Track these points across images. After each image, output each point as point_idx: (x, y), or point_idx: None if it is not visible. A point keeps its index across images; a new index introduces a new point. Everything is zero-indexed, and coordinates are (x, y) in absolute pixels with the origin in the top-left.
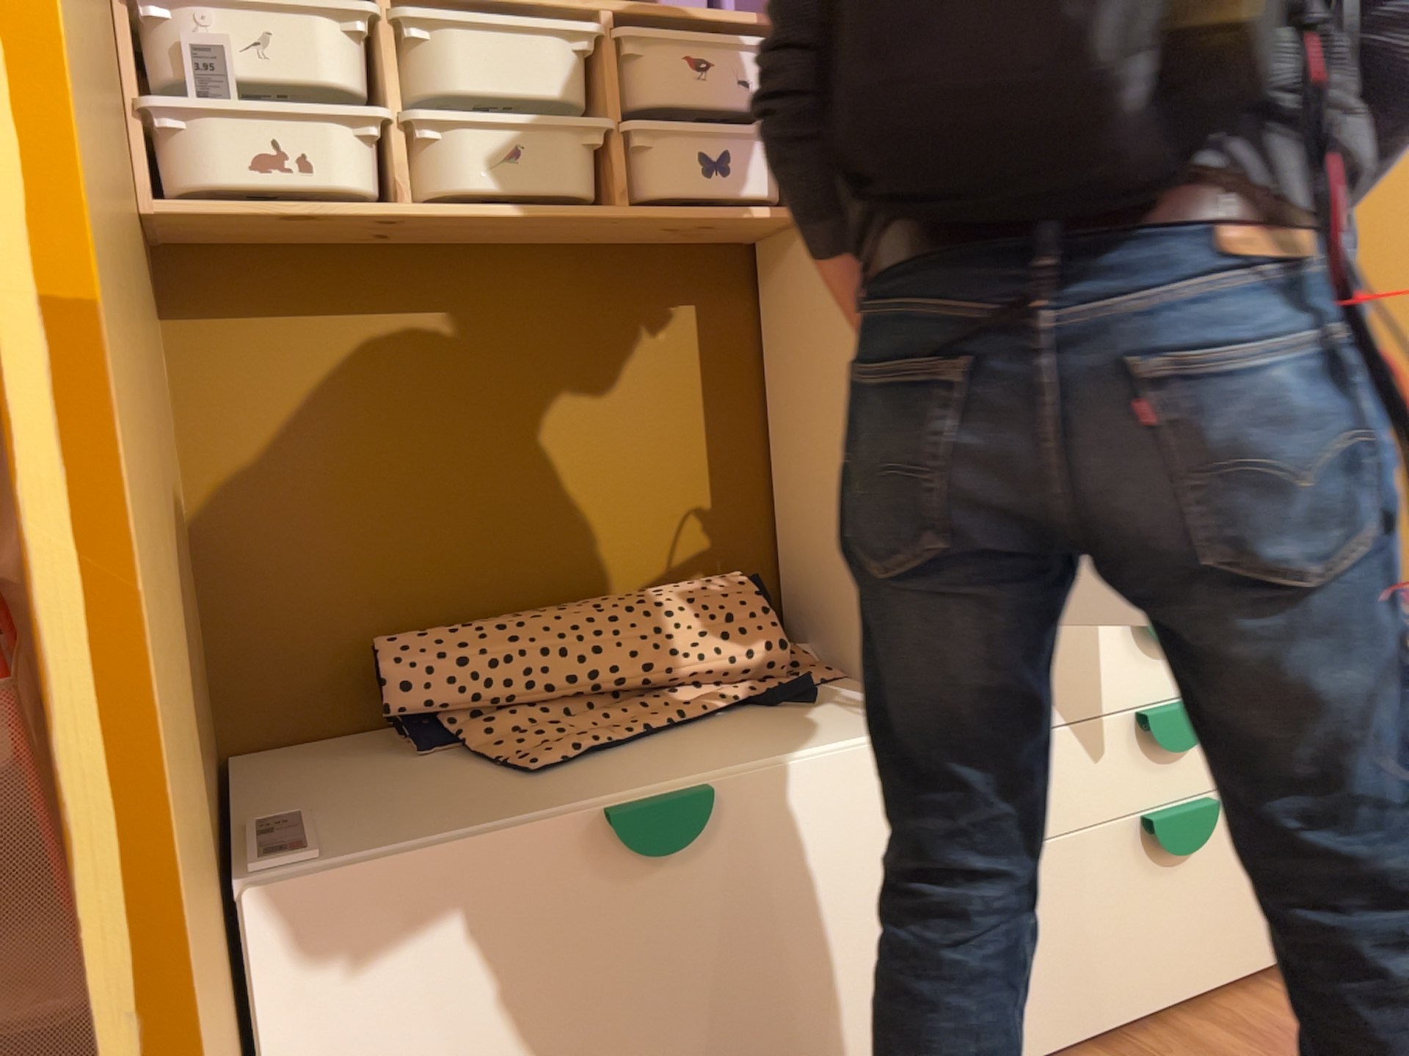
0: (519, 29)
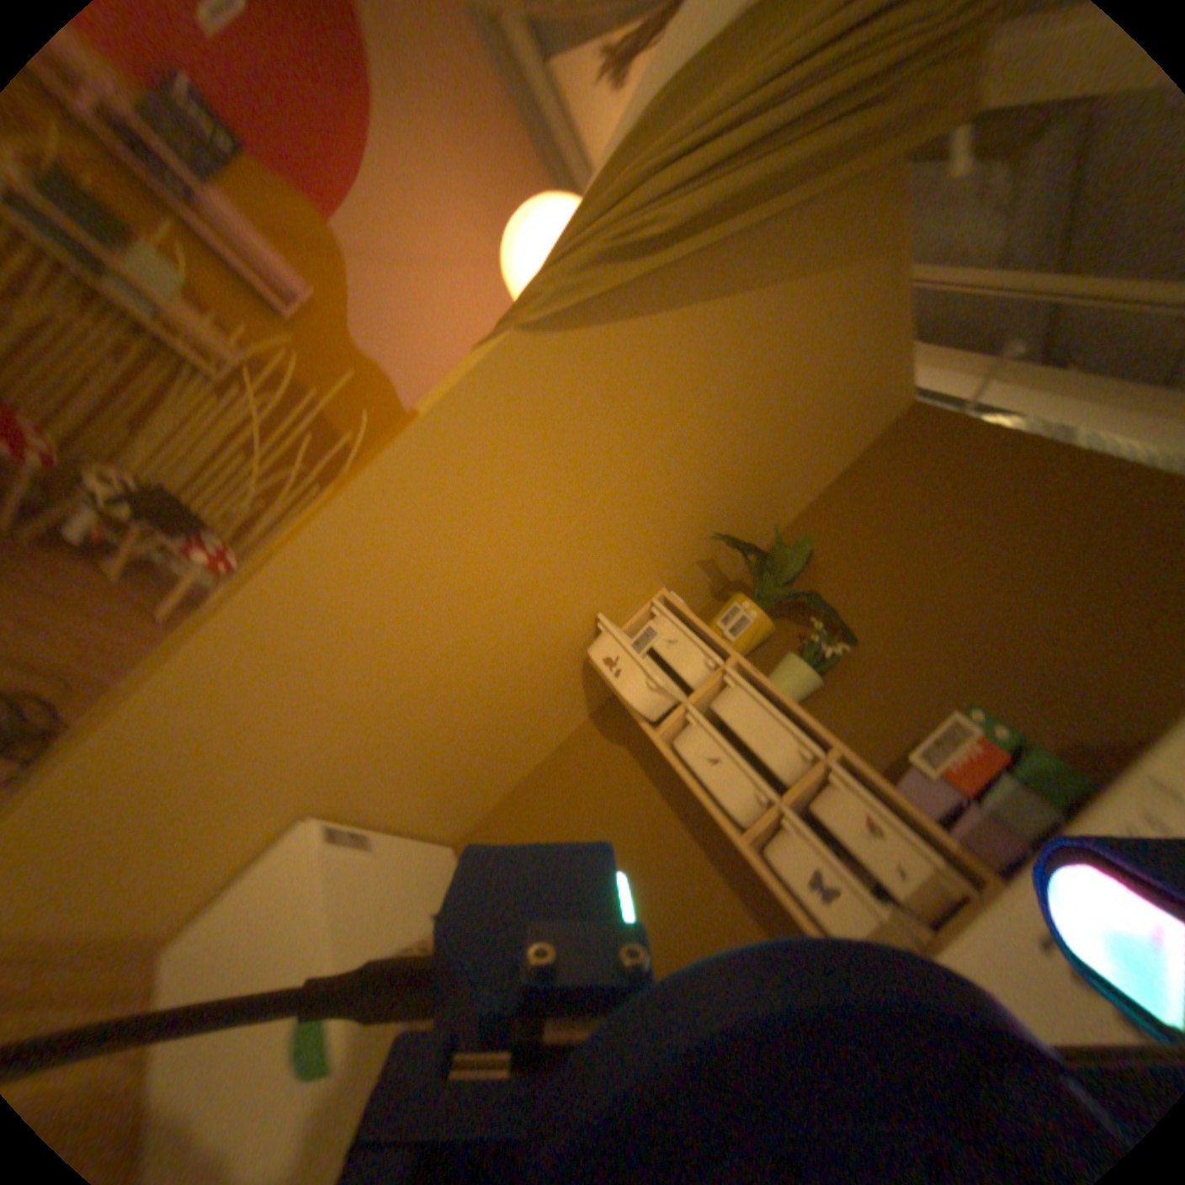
0: (776, 718)
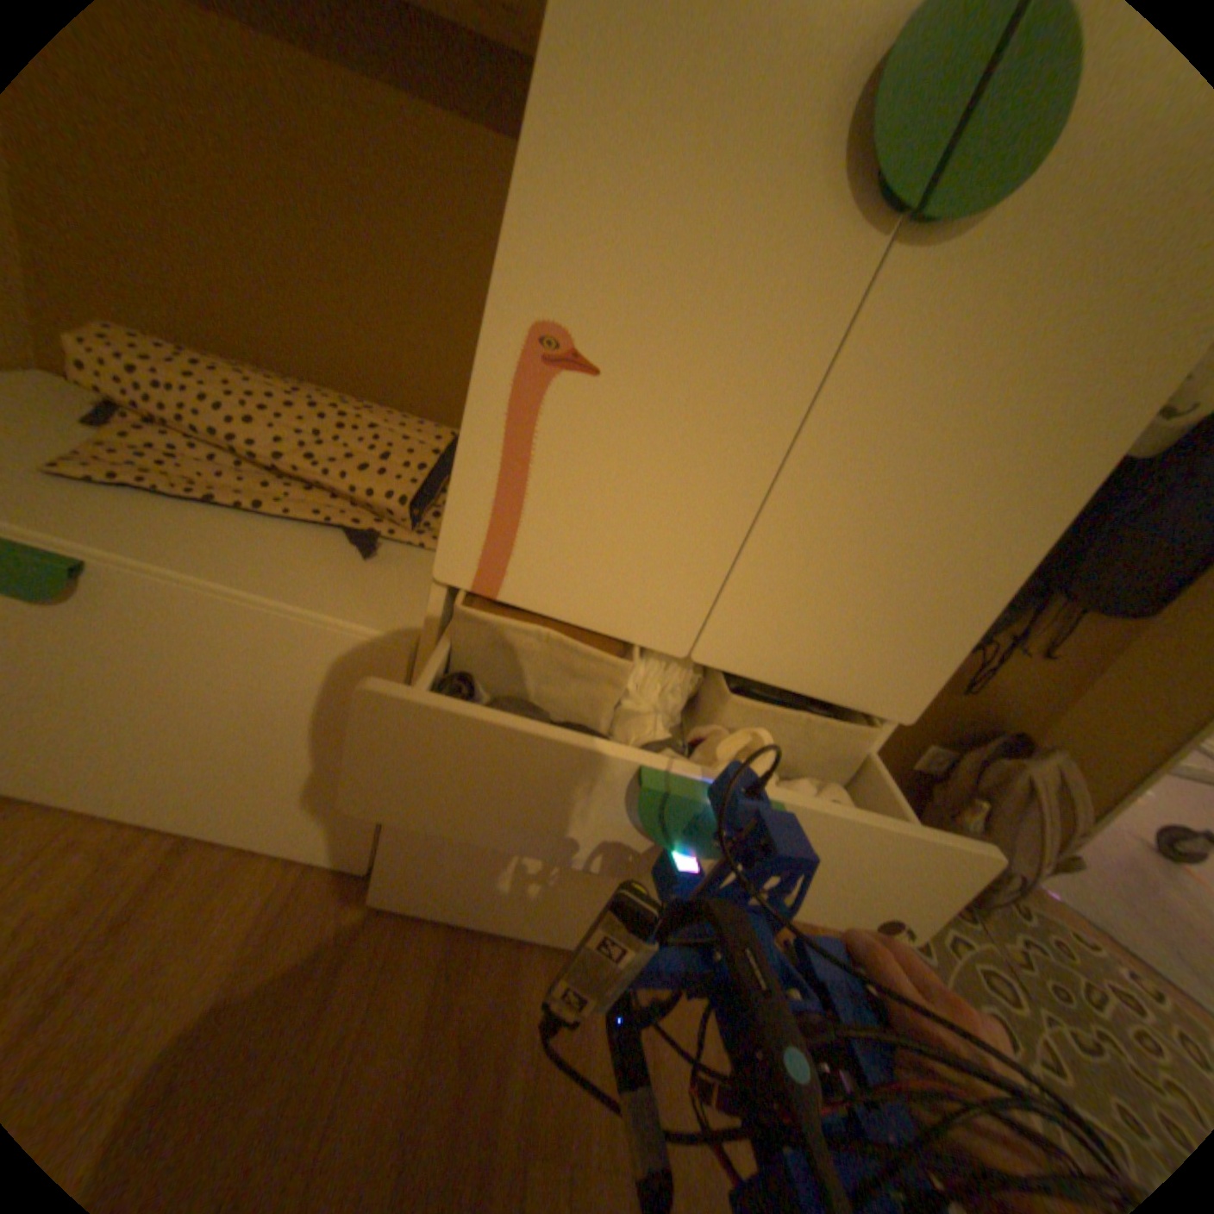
0: None
